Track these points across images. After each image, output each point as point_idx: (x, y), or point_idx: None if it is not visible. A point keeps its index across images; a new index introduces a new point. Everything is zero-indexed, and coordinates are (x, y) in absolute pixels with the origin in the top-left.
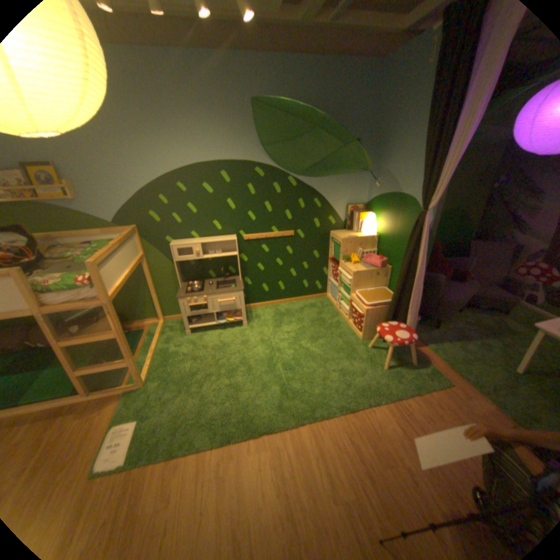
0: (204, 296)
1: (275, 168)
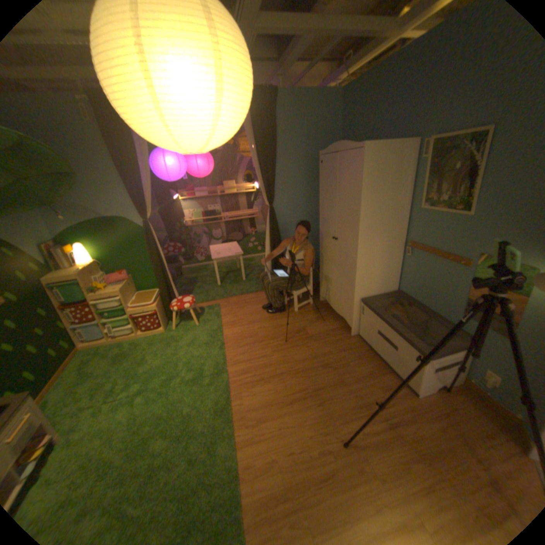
0: None
1: None
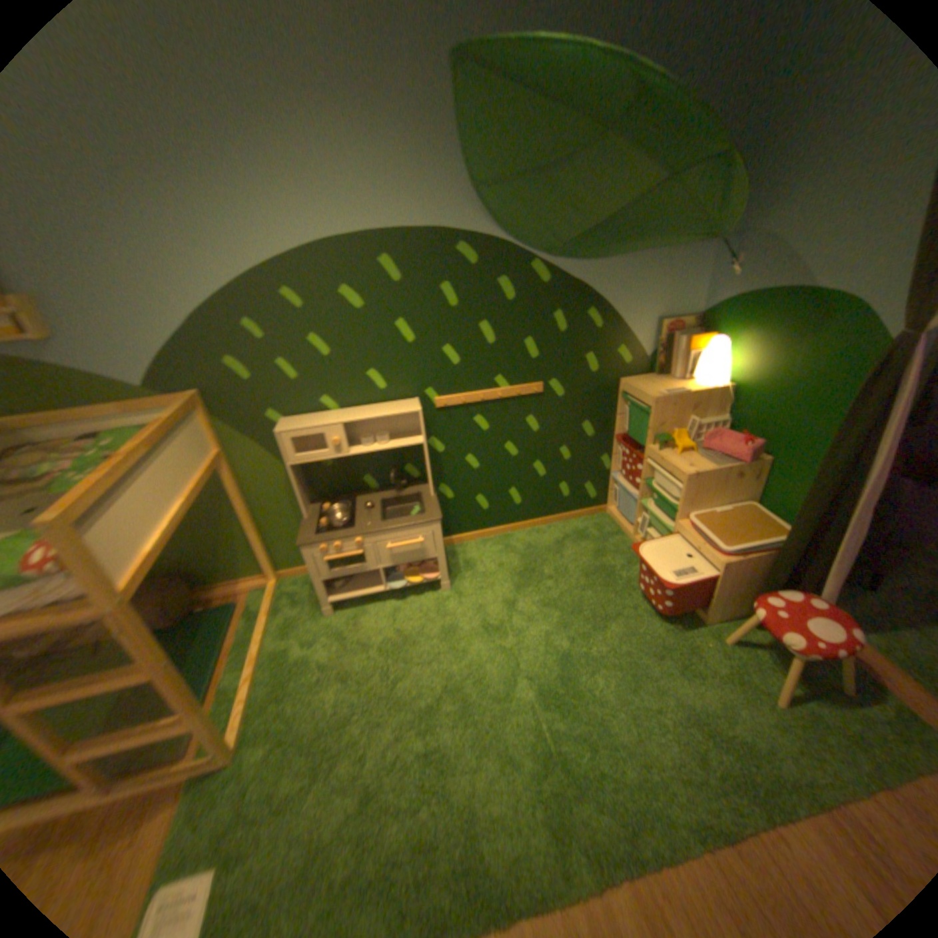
0: (358, 538)
1: (505, 242)
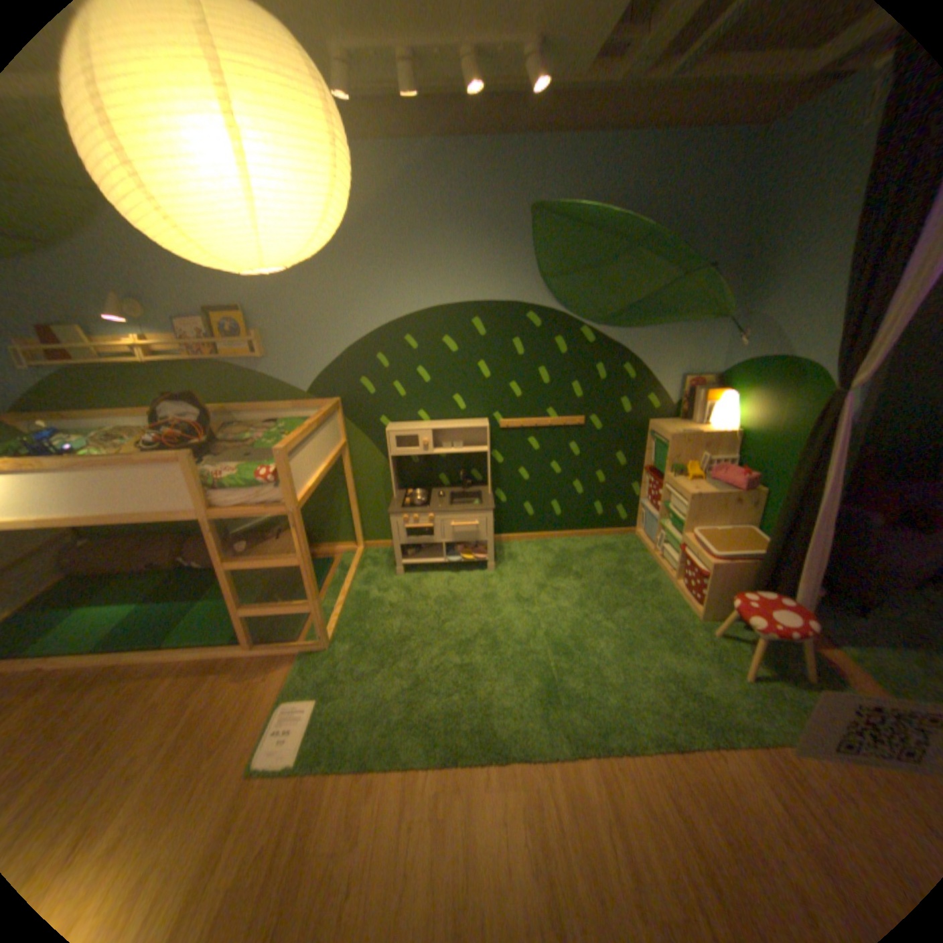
0: (430, 515)
1: (561, 314)
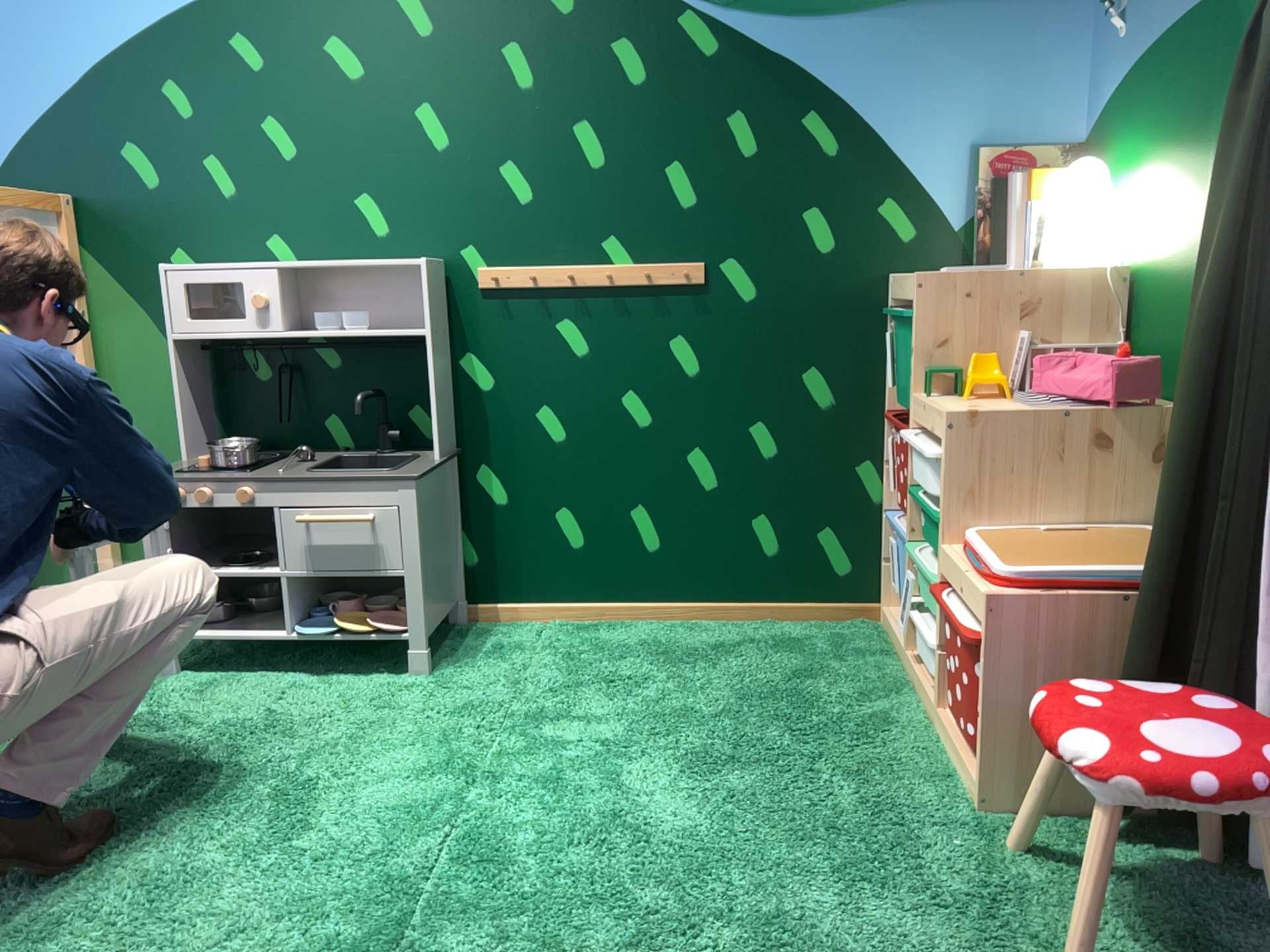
0: (245, 488)
1: None
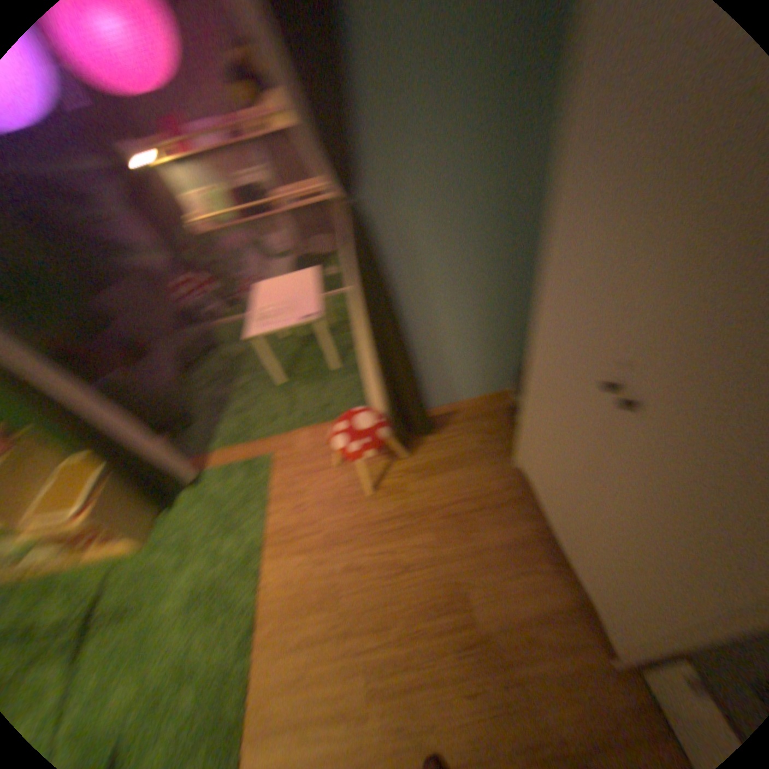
0: None
1: None
